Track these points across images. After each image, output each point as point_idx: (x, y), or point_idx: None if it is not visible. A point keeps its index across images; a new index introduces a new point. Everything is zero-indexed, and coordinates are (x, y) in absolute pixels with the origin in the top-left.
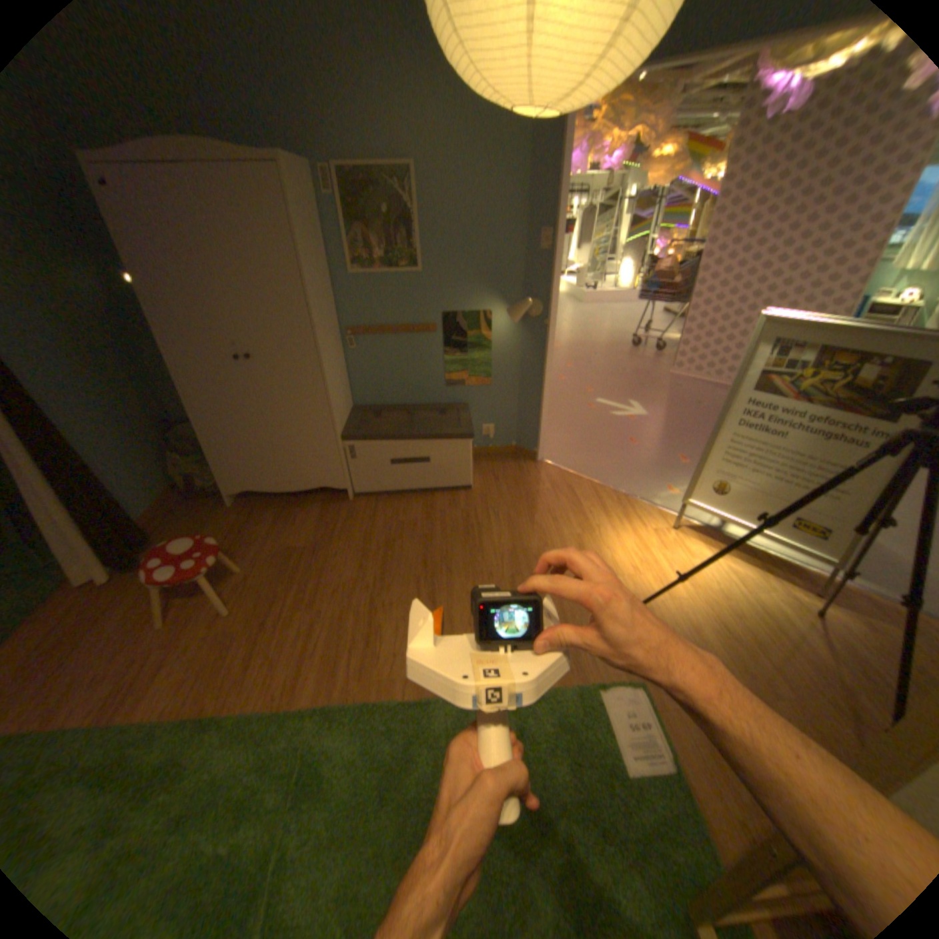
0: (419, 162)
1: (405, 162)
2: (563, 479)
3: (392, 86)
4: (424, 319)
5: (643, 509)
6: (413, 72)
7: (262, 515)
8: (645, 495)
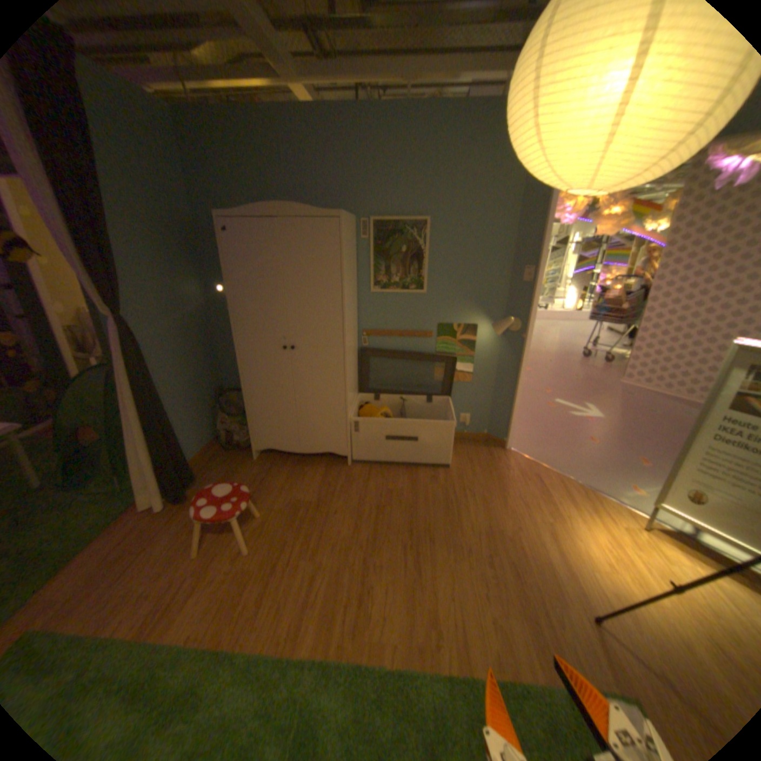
0: (434, 218)
1: (423, 218)
2: (531, 468)
3: (421, 170)
4: (423, 328)
5: (611, 506)
6: (437, 161)
7: (279, 469)
8: (612, 492)
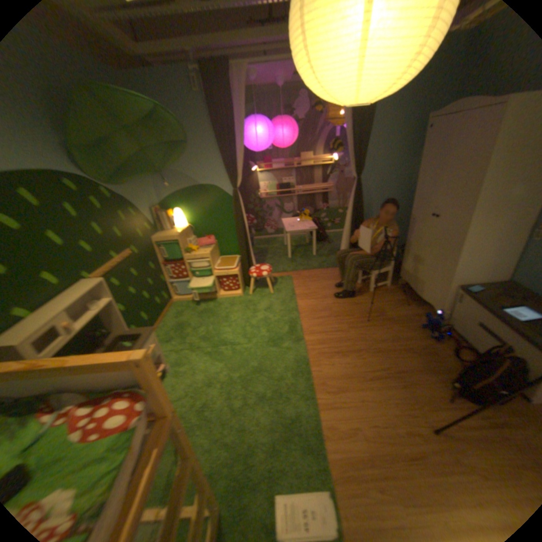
0: None
1: None
2: None
3: None
4: None
5: None
6: None
7: (400, 296)
8: None
